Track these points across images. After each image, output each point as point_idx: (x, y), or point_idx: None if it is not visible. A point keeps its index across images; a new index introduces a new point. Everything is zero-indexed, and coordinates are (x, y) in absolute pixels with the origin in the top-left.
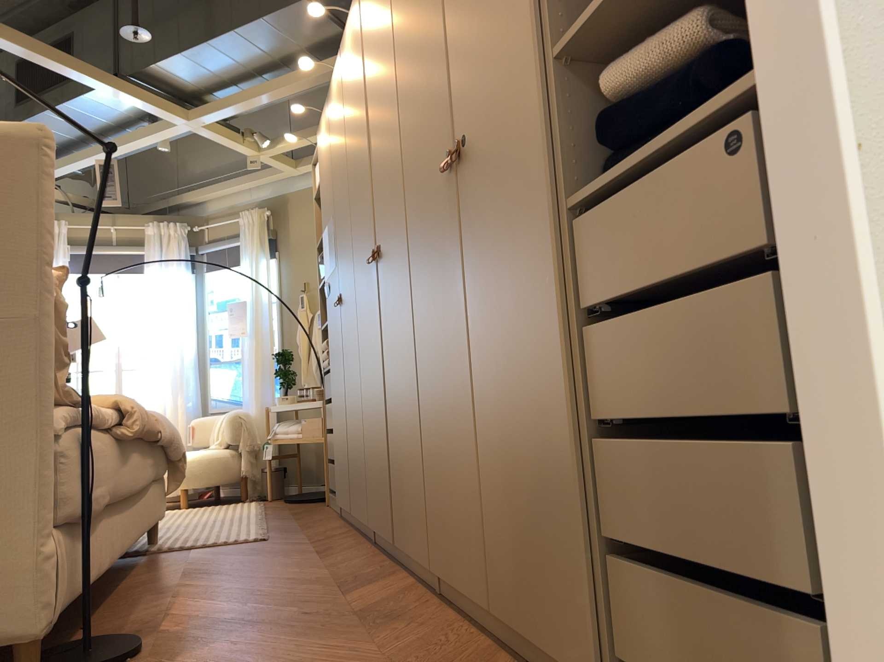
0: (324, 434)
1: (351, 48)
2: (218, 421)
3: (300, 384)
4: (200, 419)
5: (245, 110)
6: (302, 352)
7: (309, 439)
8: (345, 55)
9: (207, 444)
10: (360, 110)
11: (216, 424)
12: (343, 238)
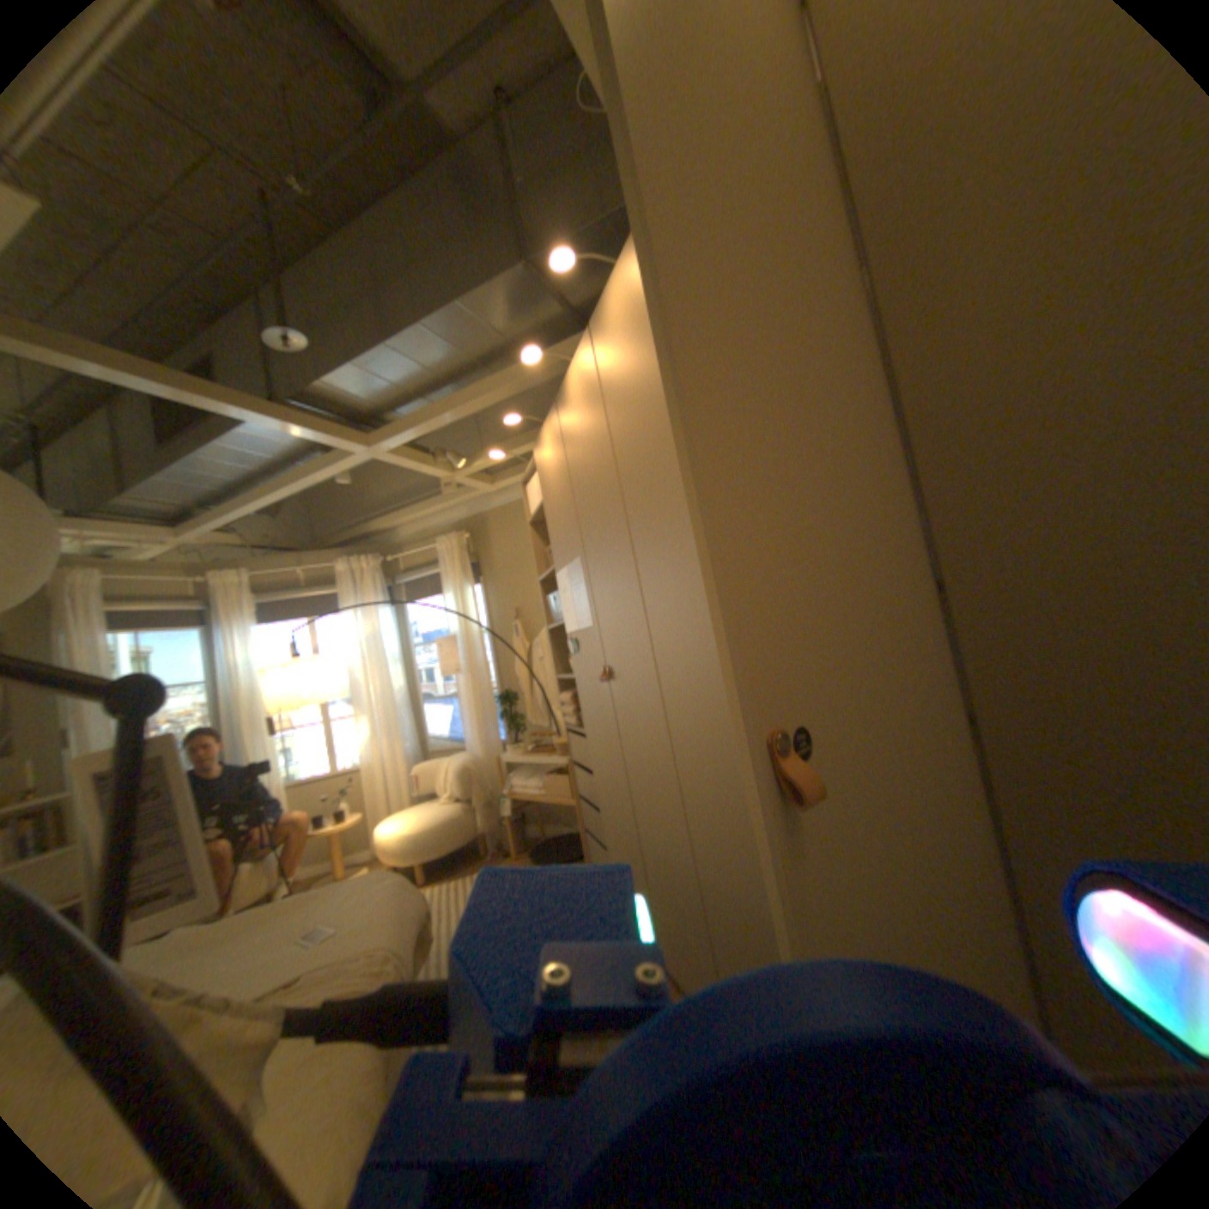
0: (573, 797)
1: (616, 319)
2: (440, 767)
3: (524, 717)
4: (421, 765)
5: (434, 427)
6: (523, 685)
7: (553, 798)
8: (596, 334)
9: (431, 792)
10: (654, 419)
11: (437, 769)
12: (609, 598)
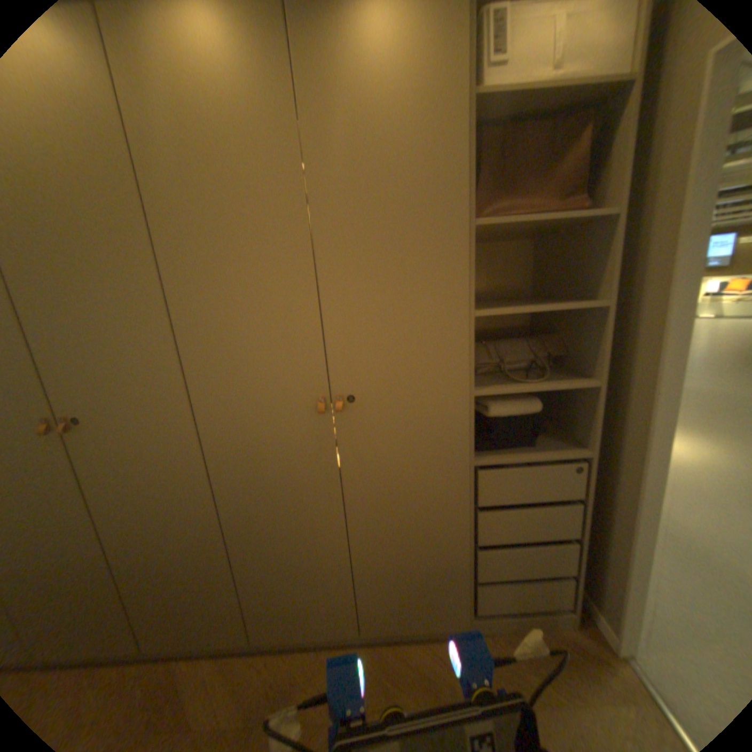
0: None
1: None
2: None
3: None
4: None
5: None
6: None
7: None
8: None
9: None
10: None
11: None
12: None
